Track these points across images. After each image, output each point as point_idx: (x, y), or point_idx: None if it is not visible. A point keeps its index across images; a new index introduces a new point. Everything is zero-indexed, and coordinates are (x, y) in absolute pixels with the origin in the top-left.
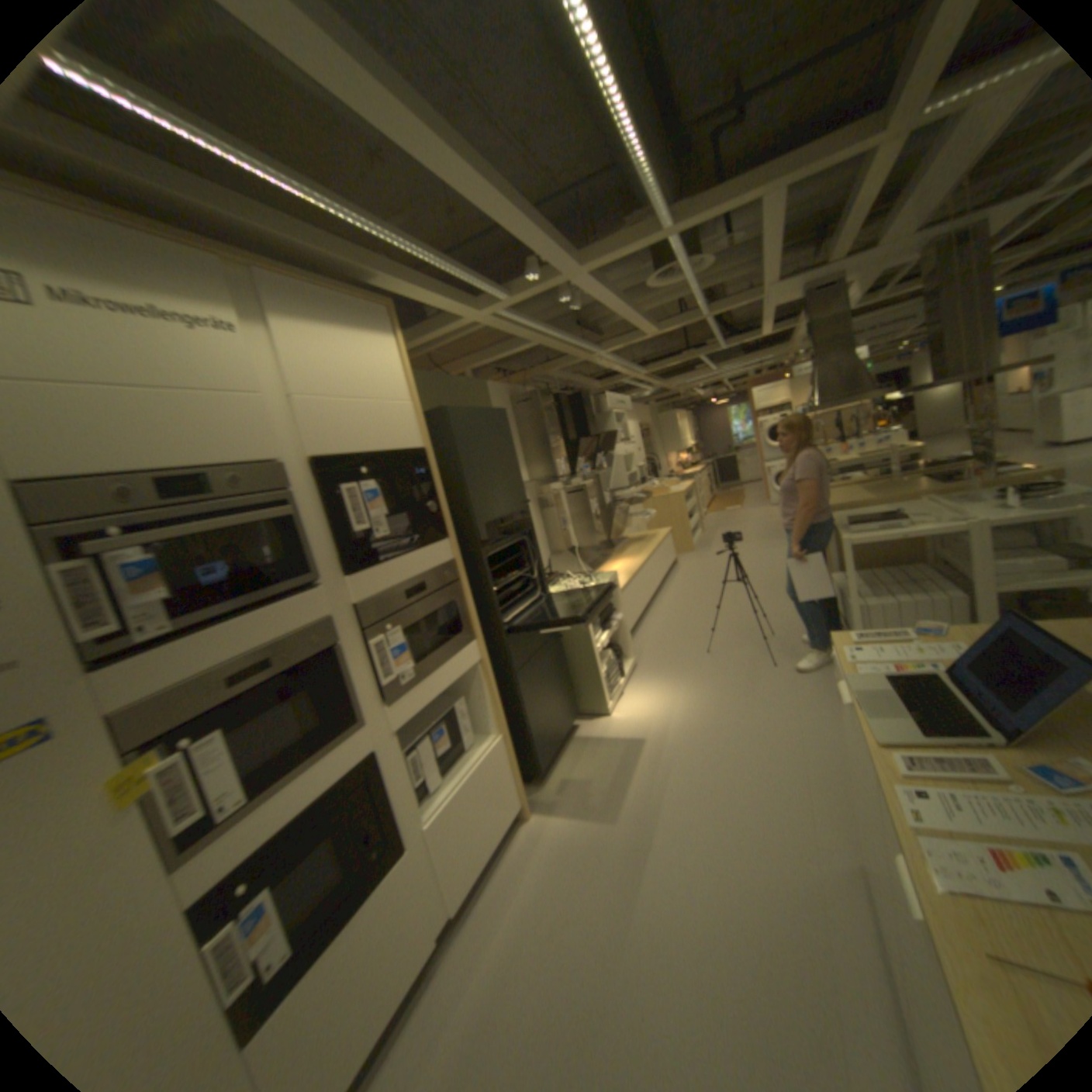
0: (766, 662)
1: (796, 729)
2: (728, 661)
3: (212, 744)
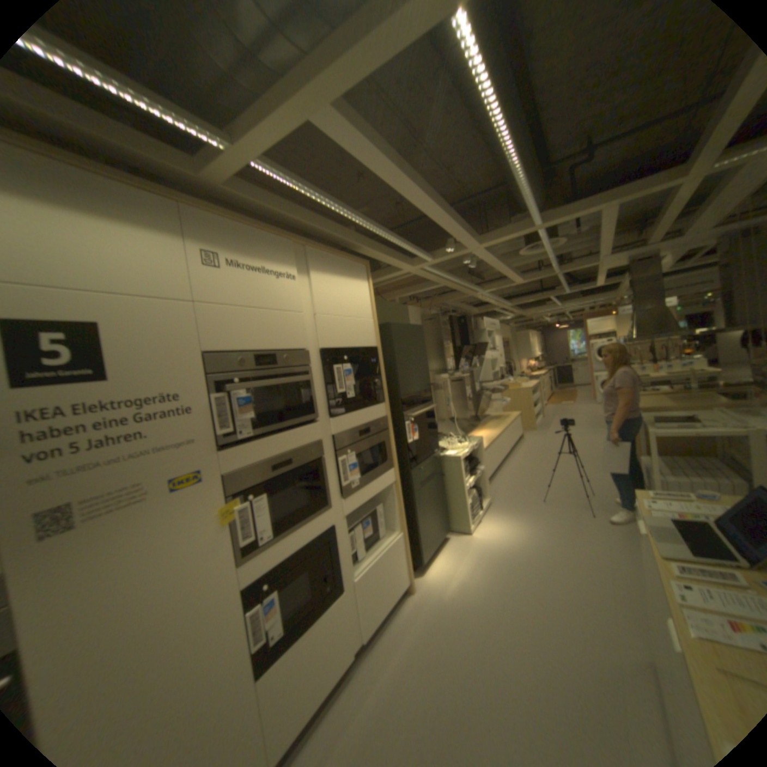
0: (588, 513)
1: (608, 563)
2: (559, 510)
3: (261, 501)
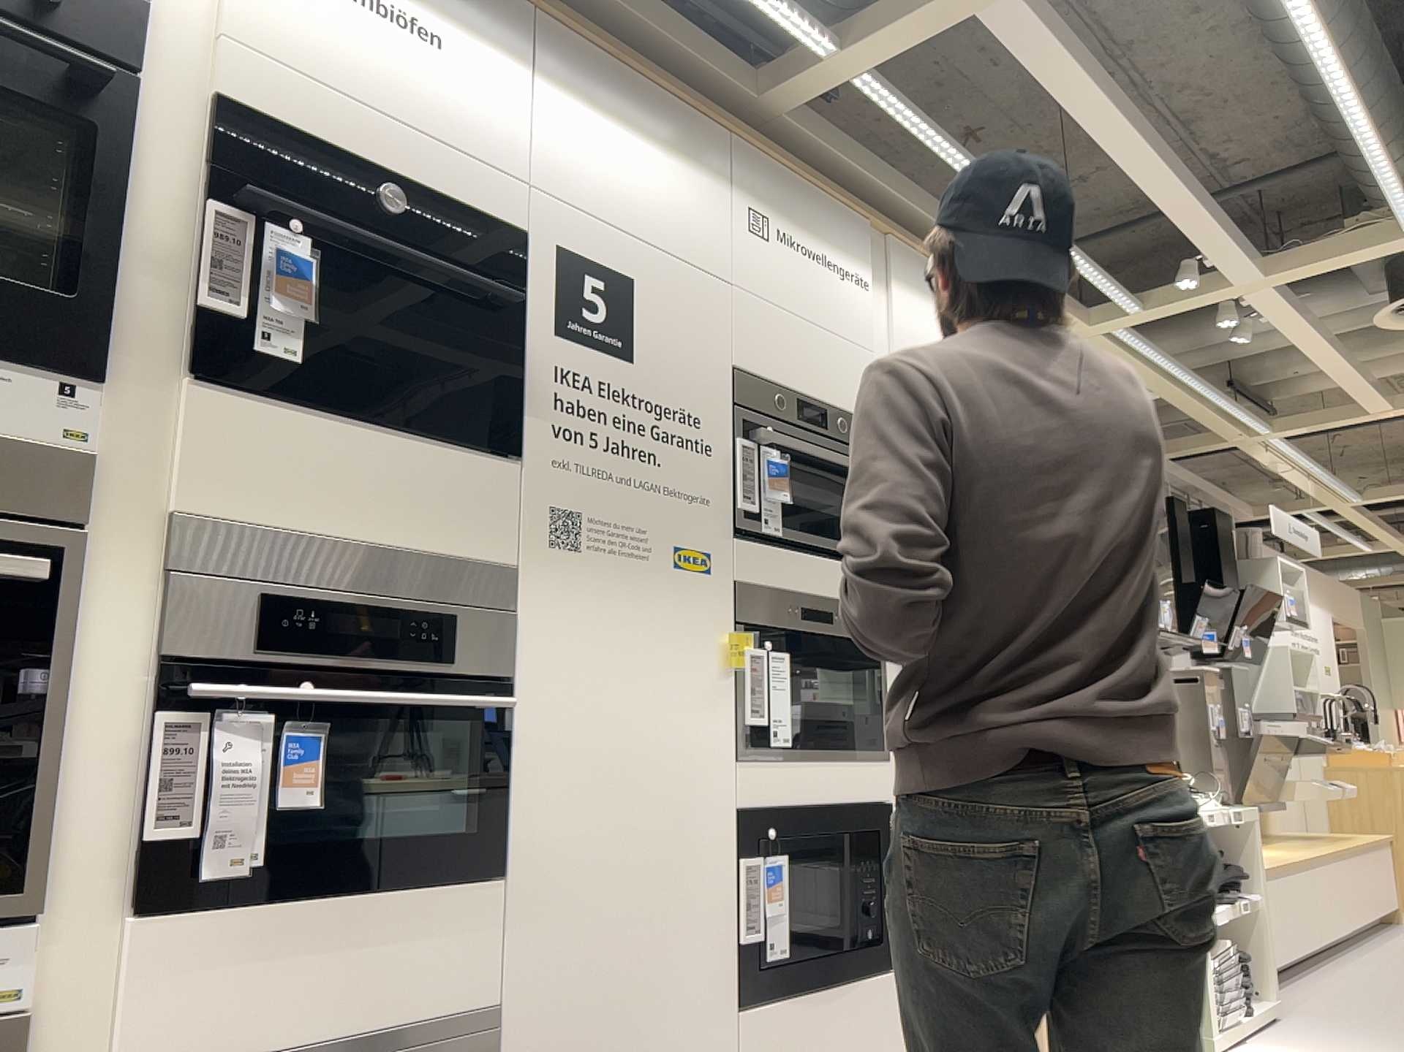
0: None
1: None
2: None
3: (781, 664)
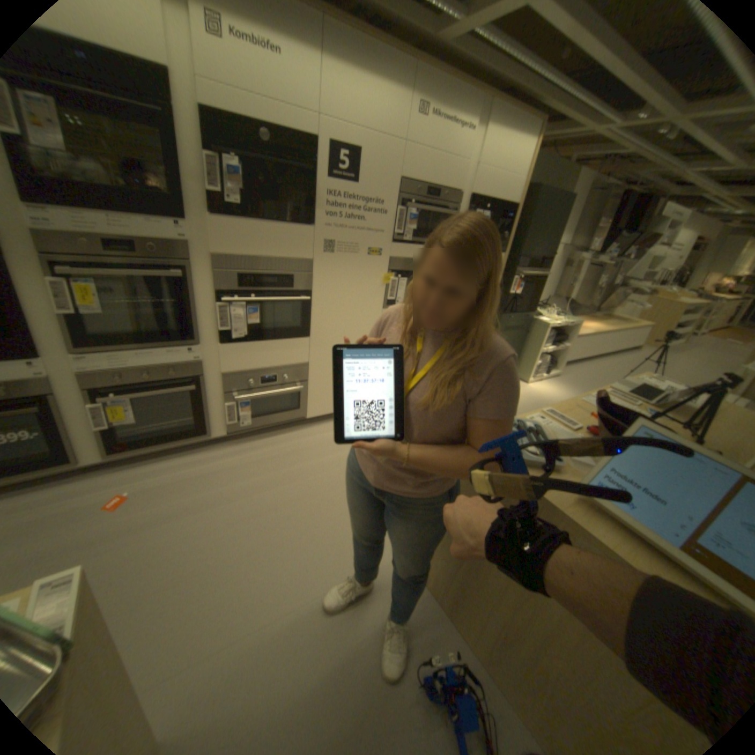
0: None
1: None
2: None
3: (402, 281)
